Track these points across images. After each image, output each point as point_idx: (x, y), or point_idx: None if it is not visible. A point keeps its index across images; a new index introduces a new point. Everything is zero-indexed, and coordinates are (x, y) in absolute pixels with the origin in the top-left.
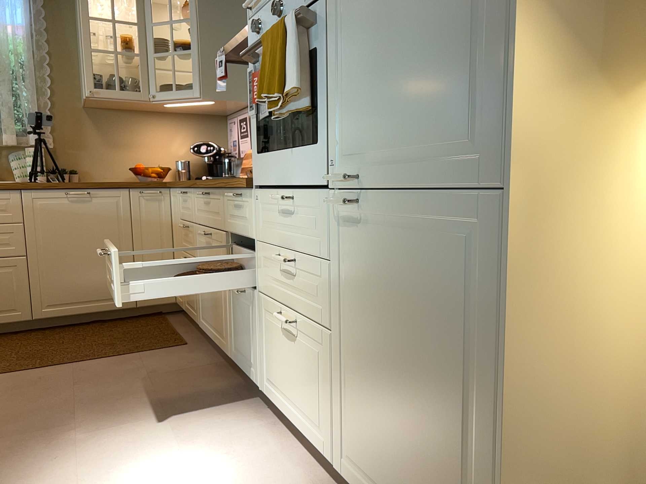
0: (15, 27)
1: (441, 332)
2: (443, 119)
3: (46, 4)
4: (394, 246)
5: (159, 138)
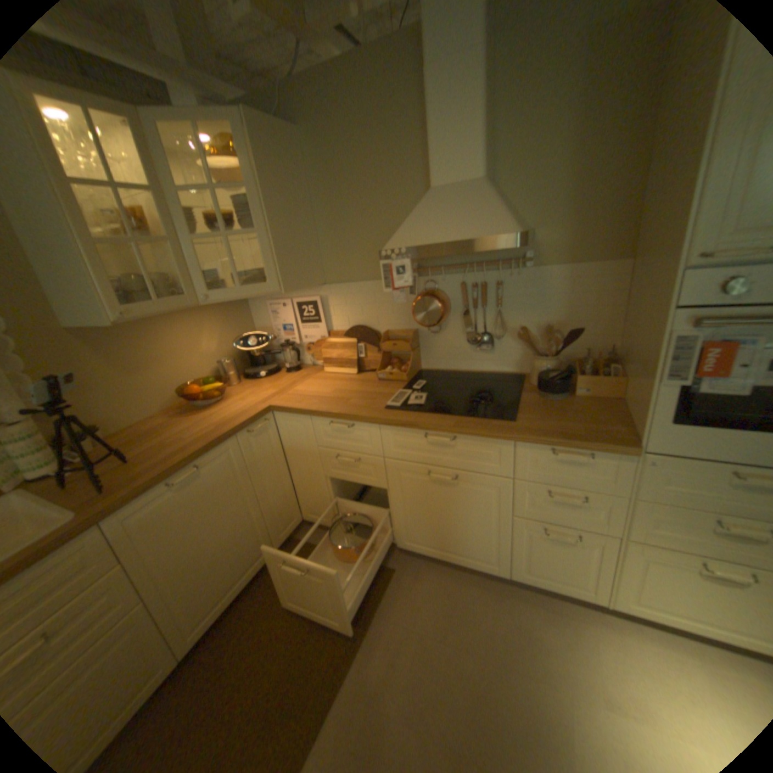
0: None
1: None
2: None
3: None
4: None
5: (184, 340)
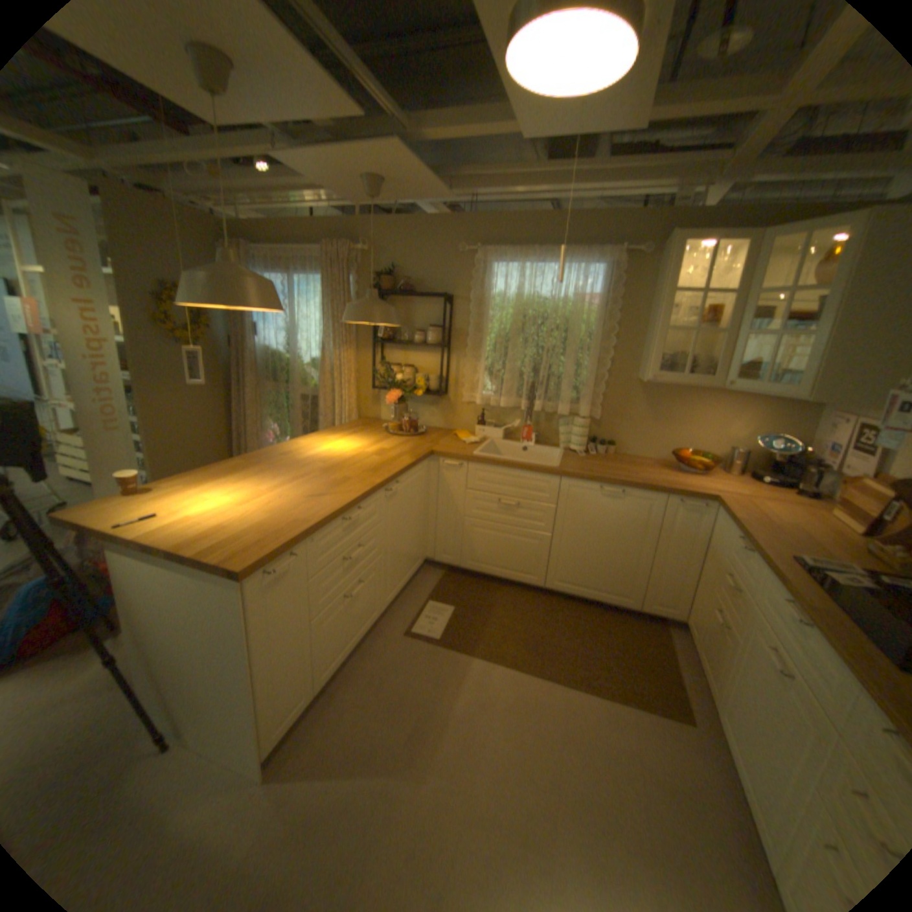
0: (591, 297)
1: None
2: None
3: (628, 267)
4: None
5: (717, 417)
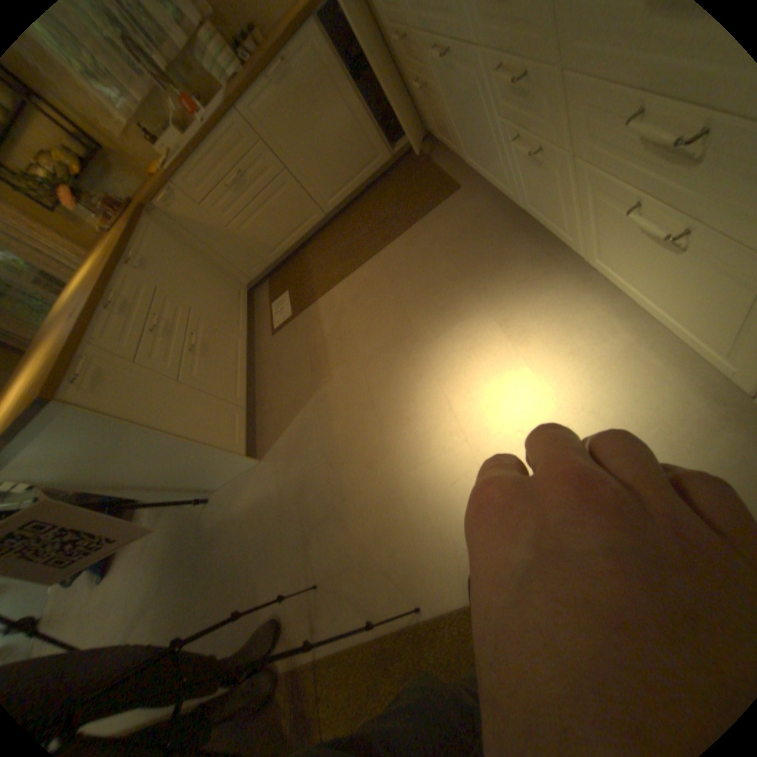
0: None
1: None
2: None
3: None
4: None
5: None
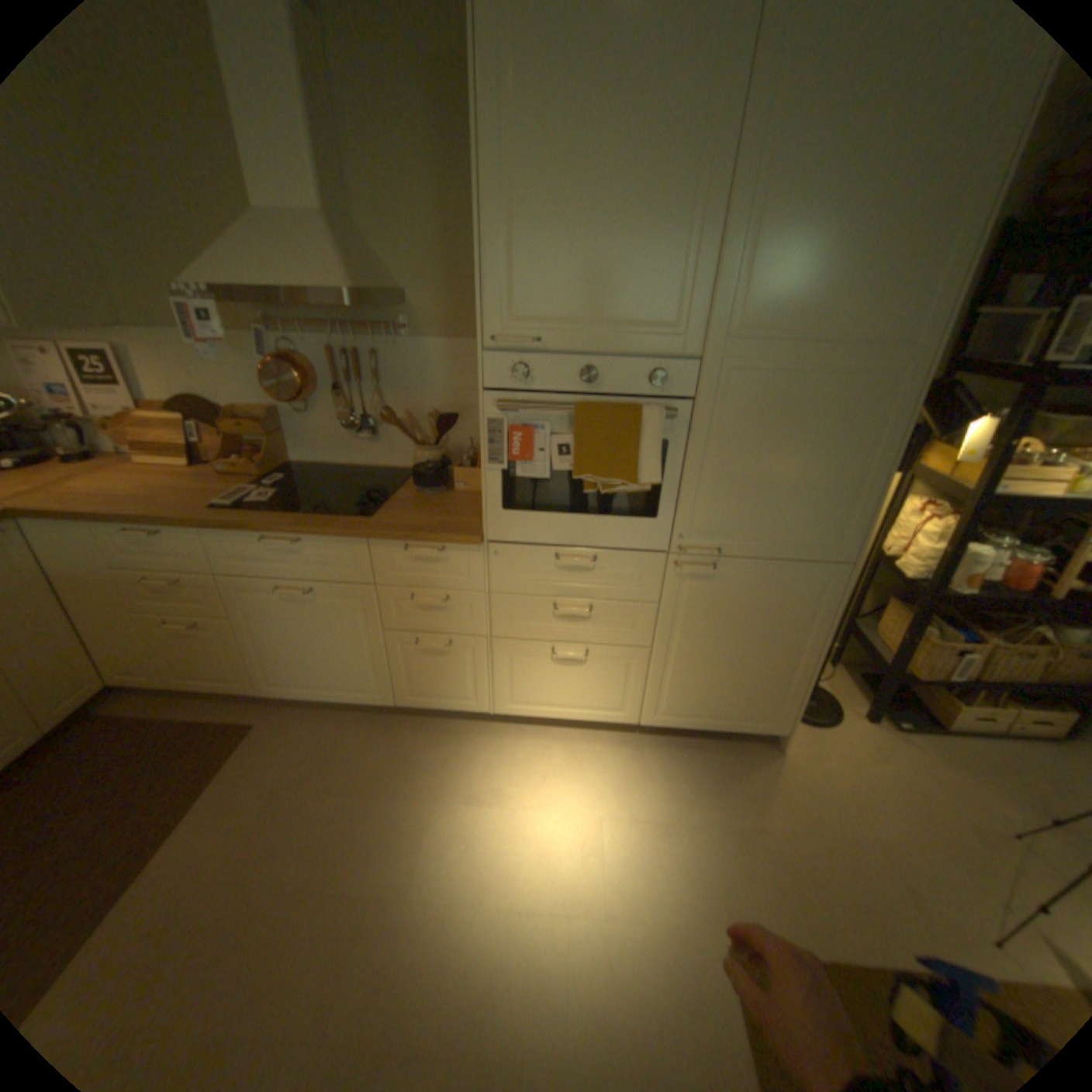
0: None
1: (779, 629)
2: (812, 525)
3: None
4: (745, 590)
5: None
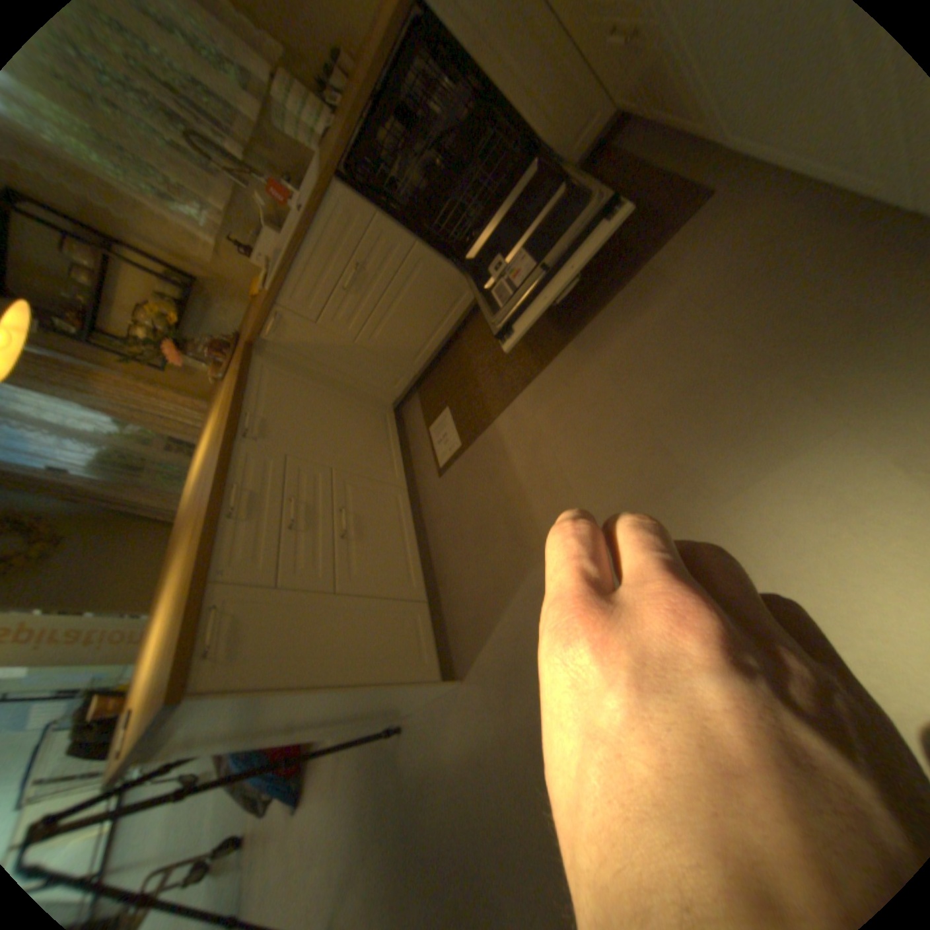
0: None
1: None
2: None
3: None
4: None
5: None
